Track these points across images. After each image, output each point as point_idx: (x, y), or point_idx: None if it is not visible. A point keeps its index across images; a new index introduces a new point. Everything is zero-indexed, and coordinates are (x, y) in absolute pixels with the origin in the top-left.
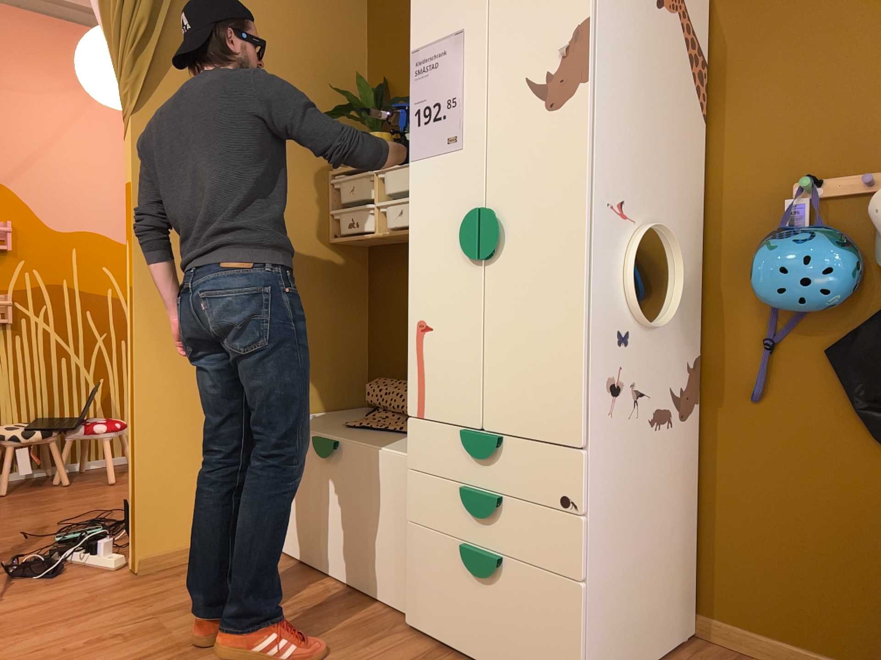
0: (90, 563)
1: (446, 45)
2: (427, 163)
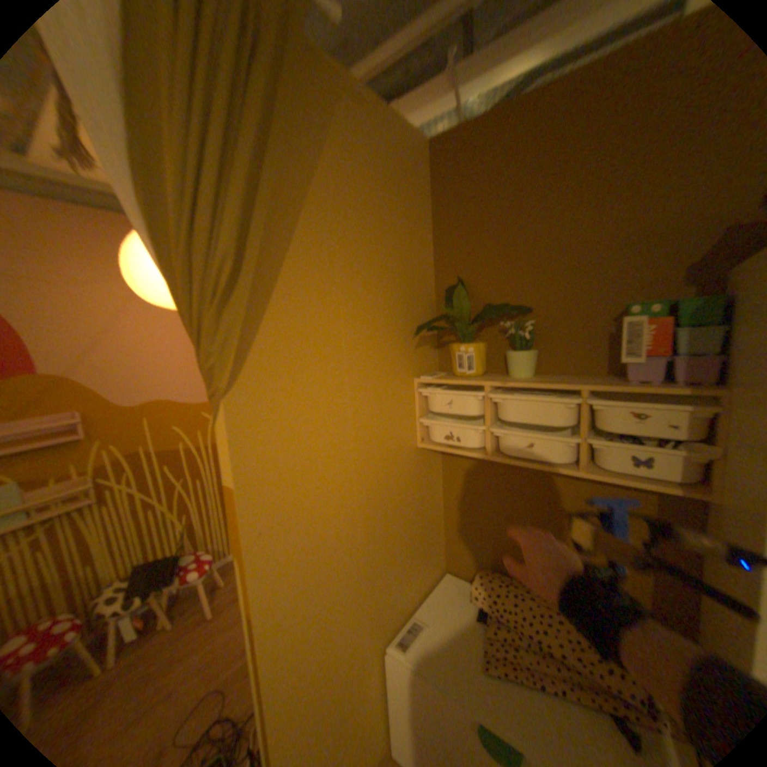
0: None
1: None
2: None
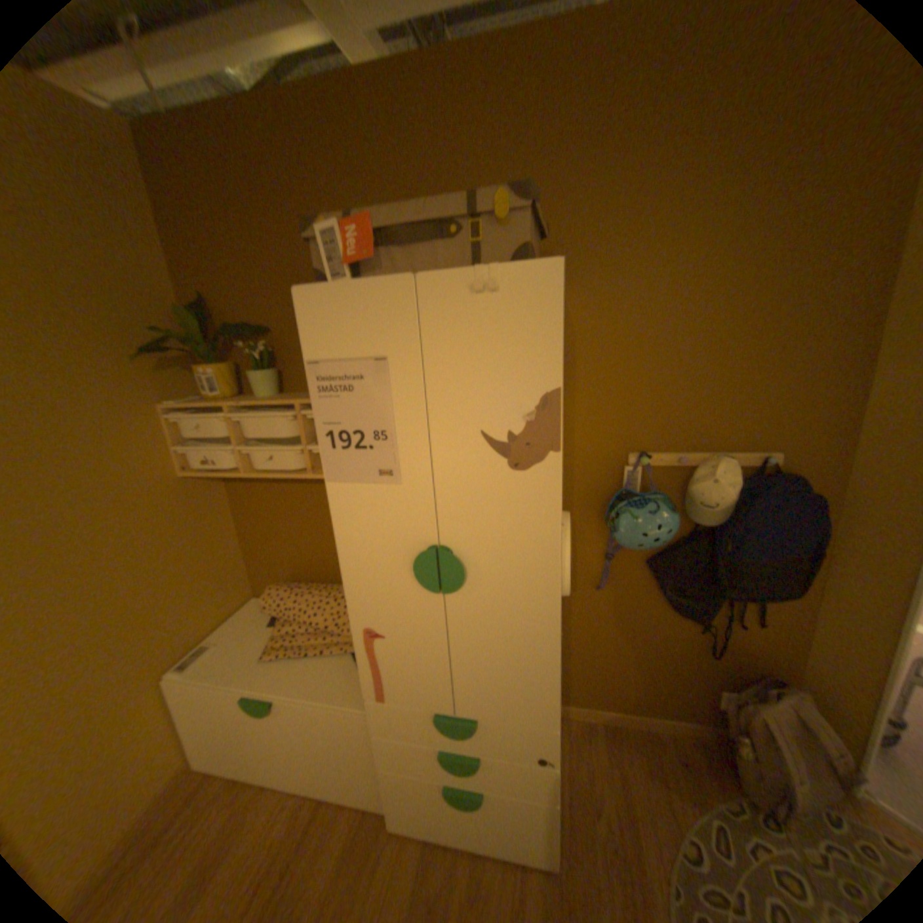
0: None
1: (361, 367)
2: (353, 489)
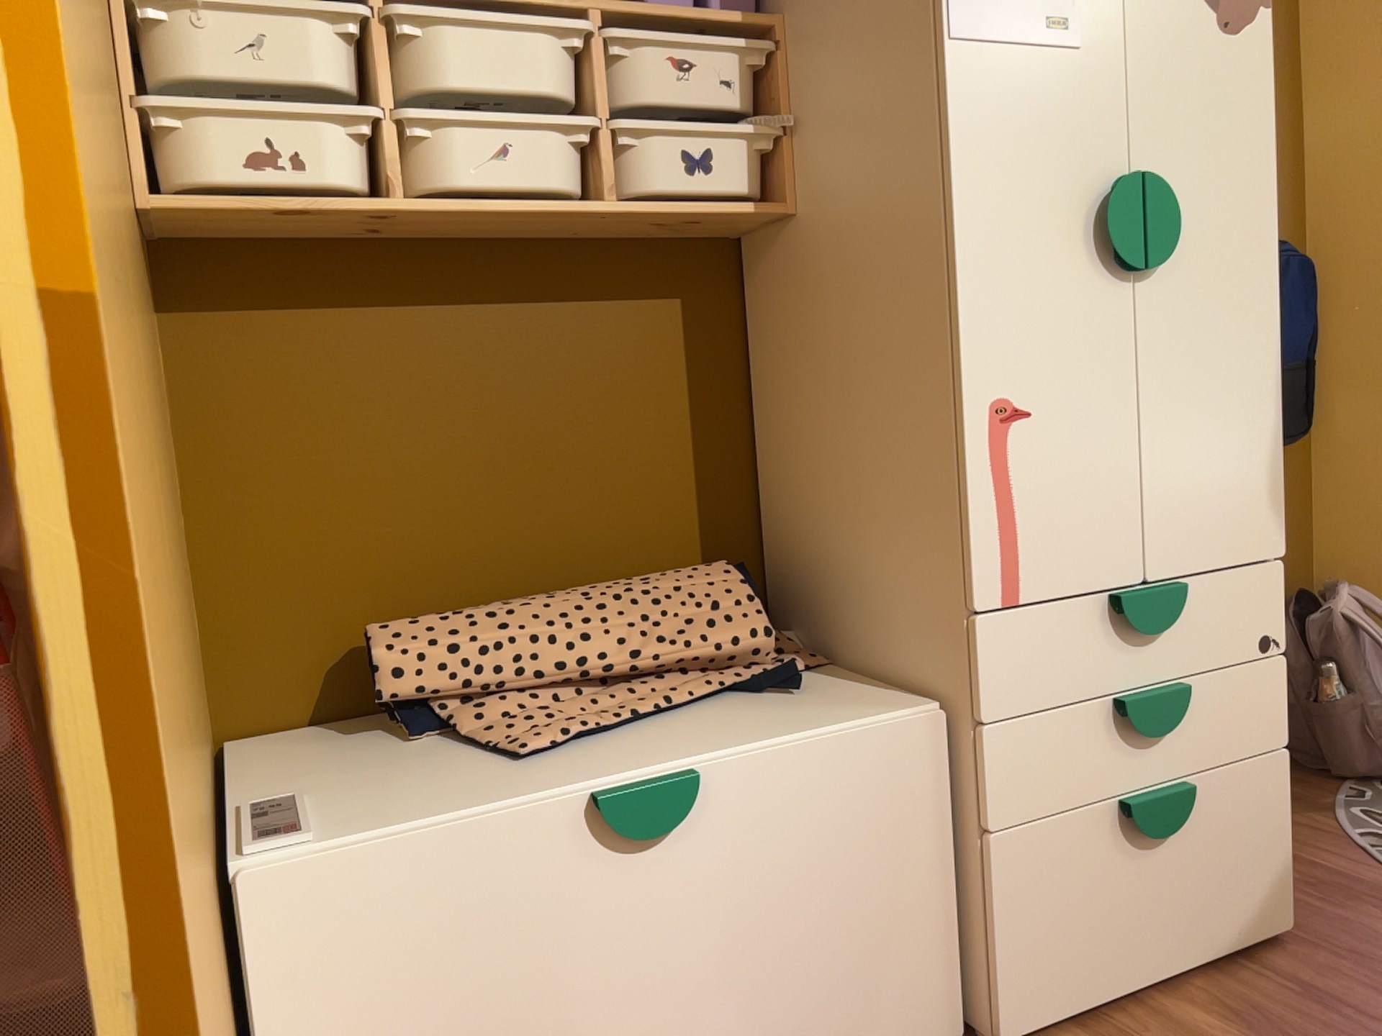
0: None
1: None
2: (997, 58)
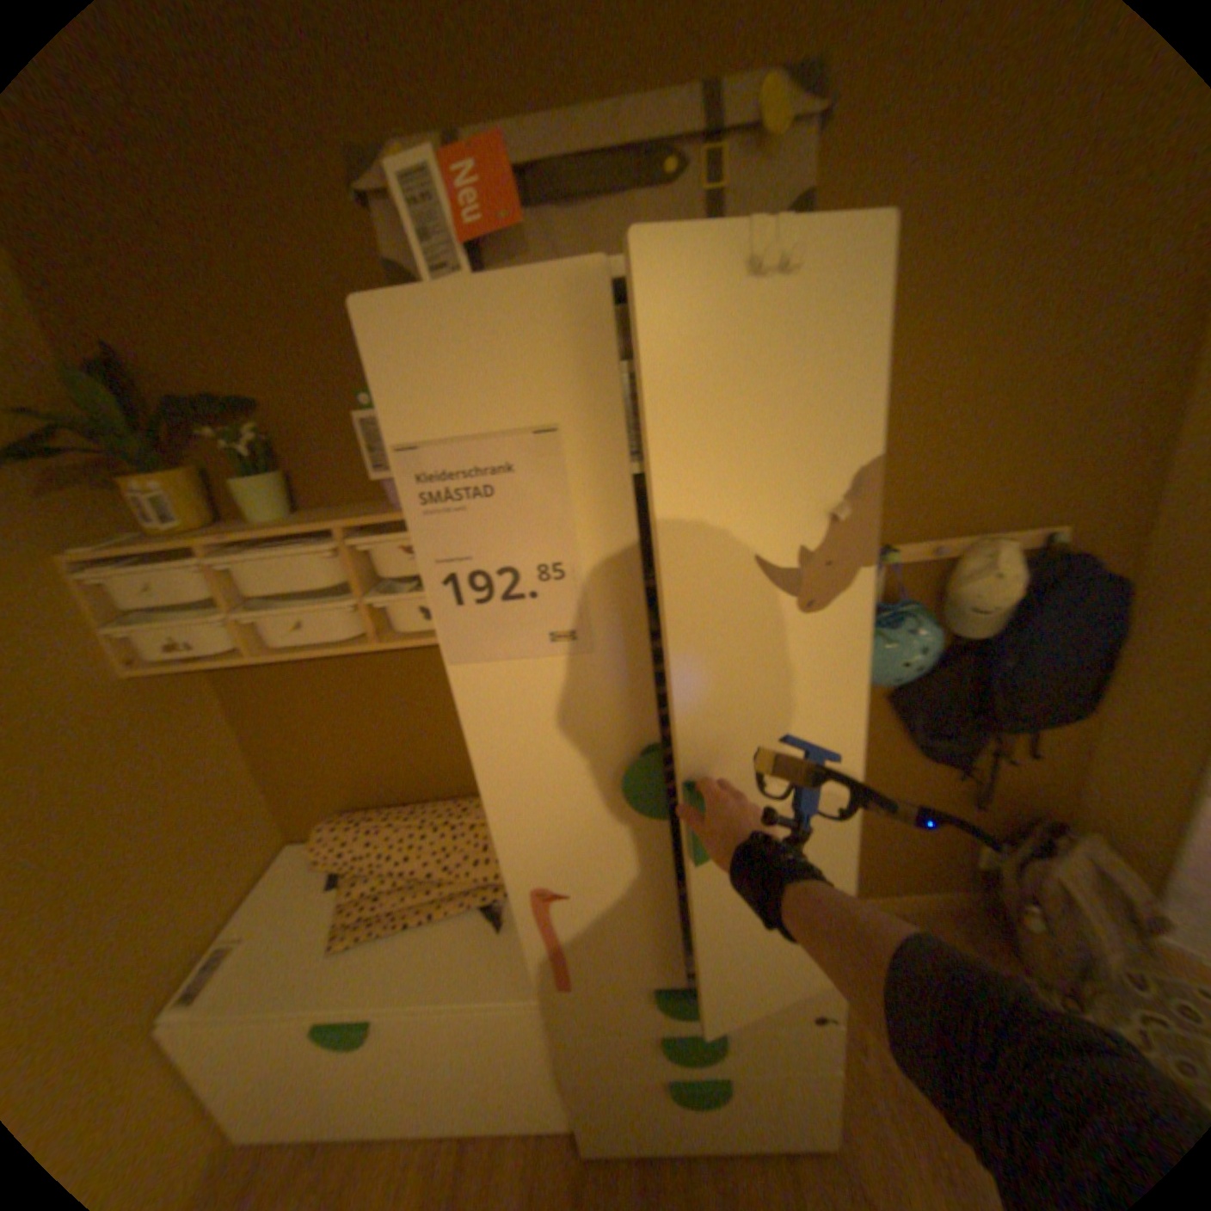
0: None
1: (509, 448)
2: (502, 670)
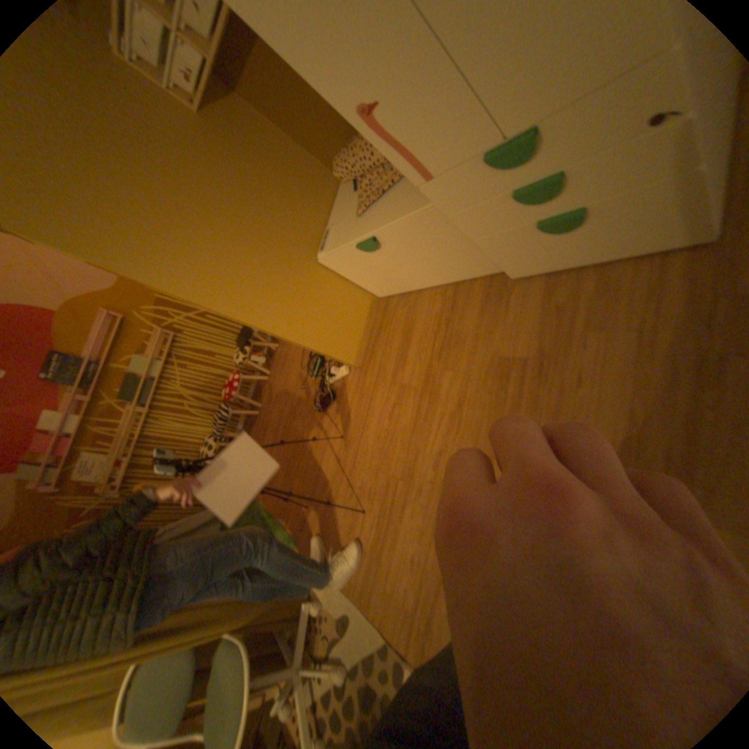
0: (338, 377)
1: None
2: None
